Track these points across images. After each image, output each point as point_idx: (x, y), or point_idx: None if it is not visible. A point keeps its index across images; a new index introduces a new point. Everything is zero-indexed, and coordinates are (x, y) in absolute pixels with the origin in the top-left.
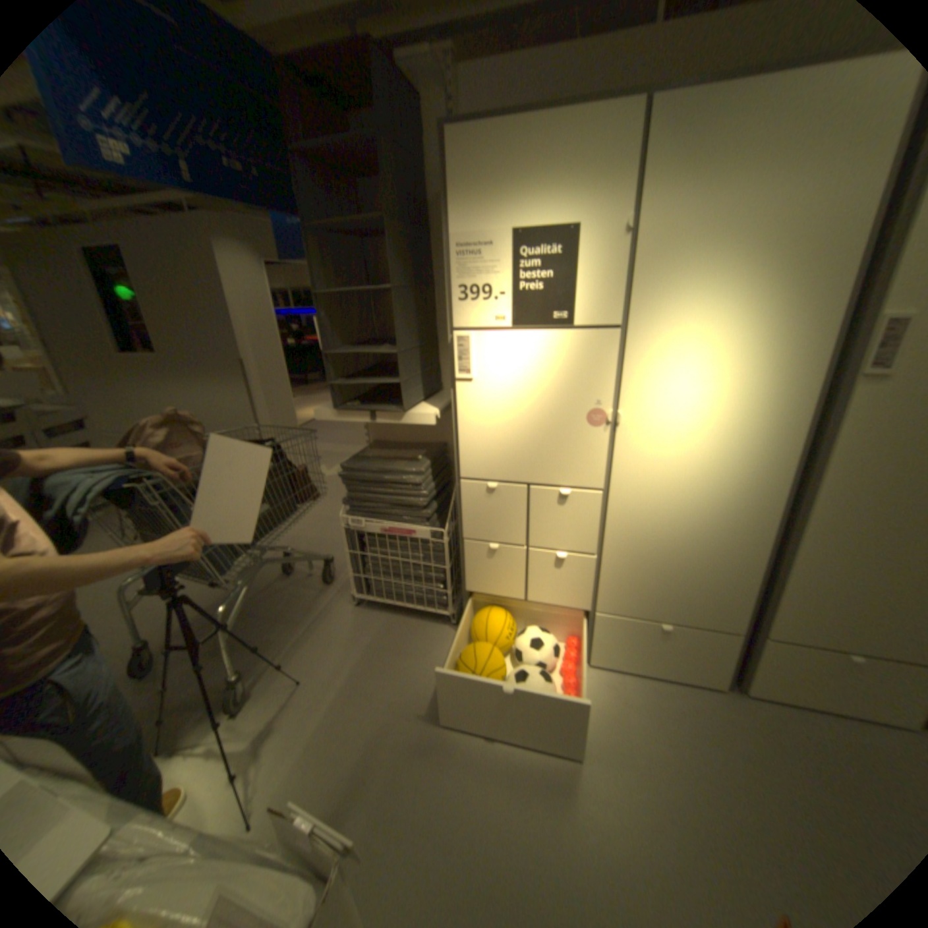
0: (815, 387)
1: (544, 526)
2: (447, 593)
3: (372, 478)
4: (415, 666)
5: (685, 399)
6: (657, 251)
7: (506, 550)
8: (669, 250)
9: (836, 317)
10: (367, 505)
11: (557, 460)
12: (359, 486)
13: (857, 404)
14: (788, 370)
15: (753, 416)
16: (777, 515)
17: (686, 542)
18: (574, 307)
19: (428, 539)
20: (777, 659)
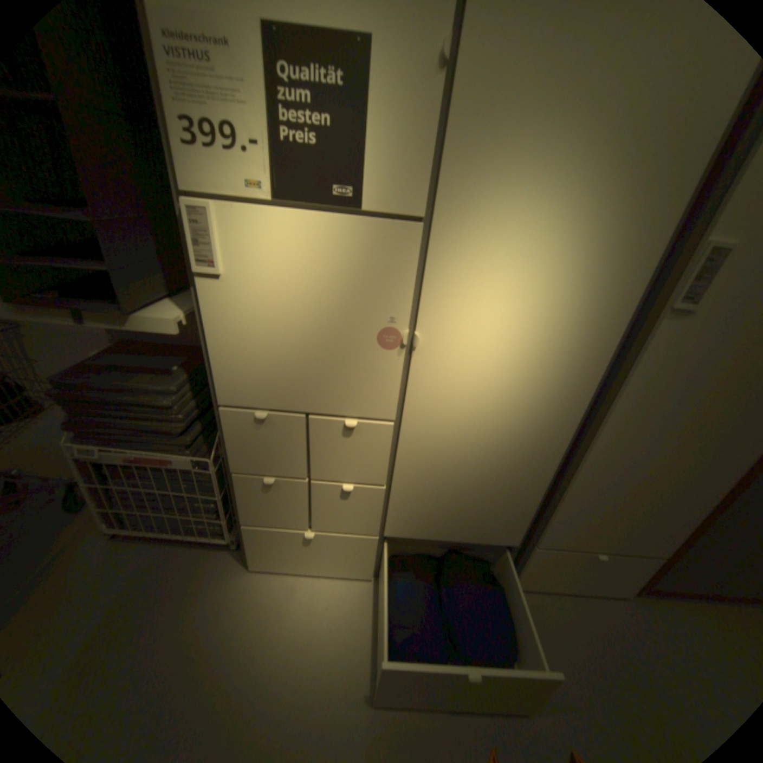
0: (625, 318)
1: (327, 458)
2: (220, 523)
3: (97, 397)
4: (179, 613)
5: (492, 322)
6: (479, 106)
7: (283, 483)
8: (494, 108)
9: (664, 237)
10: (98, 429)
11: (341, 386)
12: (80, 406)
13: (659, 339)
14: (603, 296)
15: (559, 346)
16: (563, 445)
17: (476, 471)
18: (361, 179)
19: (188, 468)
20: (541, 561)
